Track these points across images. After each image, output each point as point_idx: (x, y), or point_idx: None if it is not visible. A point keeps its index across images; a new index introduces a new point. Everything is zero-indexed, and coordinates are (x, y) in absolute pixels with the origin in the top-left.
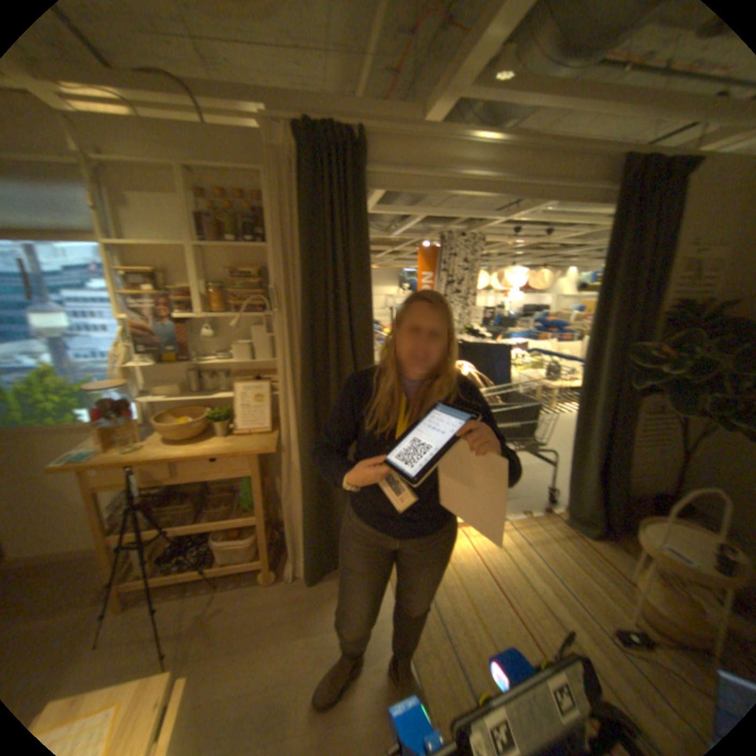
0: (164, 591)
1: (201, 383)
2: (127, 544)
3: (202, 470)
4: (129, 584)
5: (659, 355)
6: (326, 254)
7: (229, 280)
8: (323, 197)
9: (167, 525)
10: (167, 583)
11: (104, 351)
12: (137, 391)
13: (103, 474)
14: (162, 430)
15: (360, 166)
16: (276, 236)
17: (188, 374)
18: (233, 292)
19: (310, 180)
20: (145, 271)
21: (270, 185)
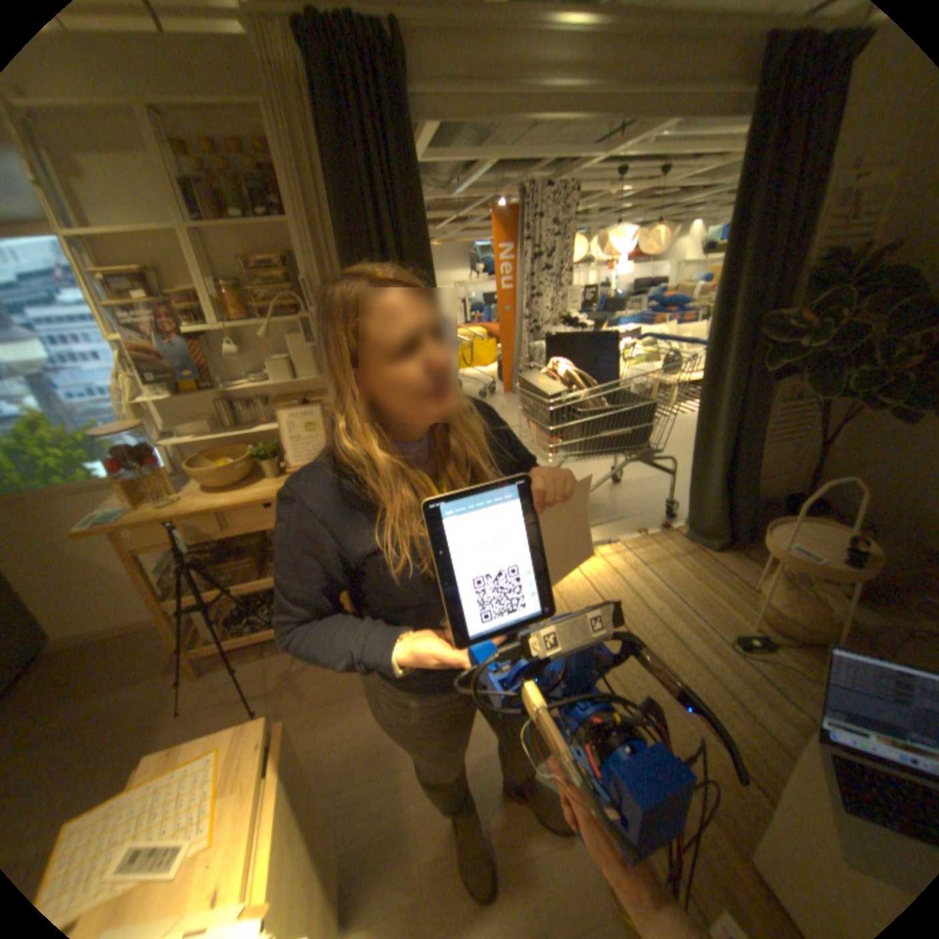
0: (238, 654)
1: (233, 416)
2: (185, 609)
3: (255, 519)
4: (197, 651)
5: (797, 325)
6: (366, 224)
7: (242, 275)
8: (351, 139)
9: (226, 585)
10: (240, 645)
11: (100, 387)
12: (155, 433)
13: (138, 534)
14: (196, 477)
15: (397, 85)
16: (295, 205)
17: (214, 406)
18: (250, 291)
19: (330, 114)
20: (128, 271)
21: (275, 126)
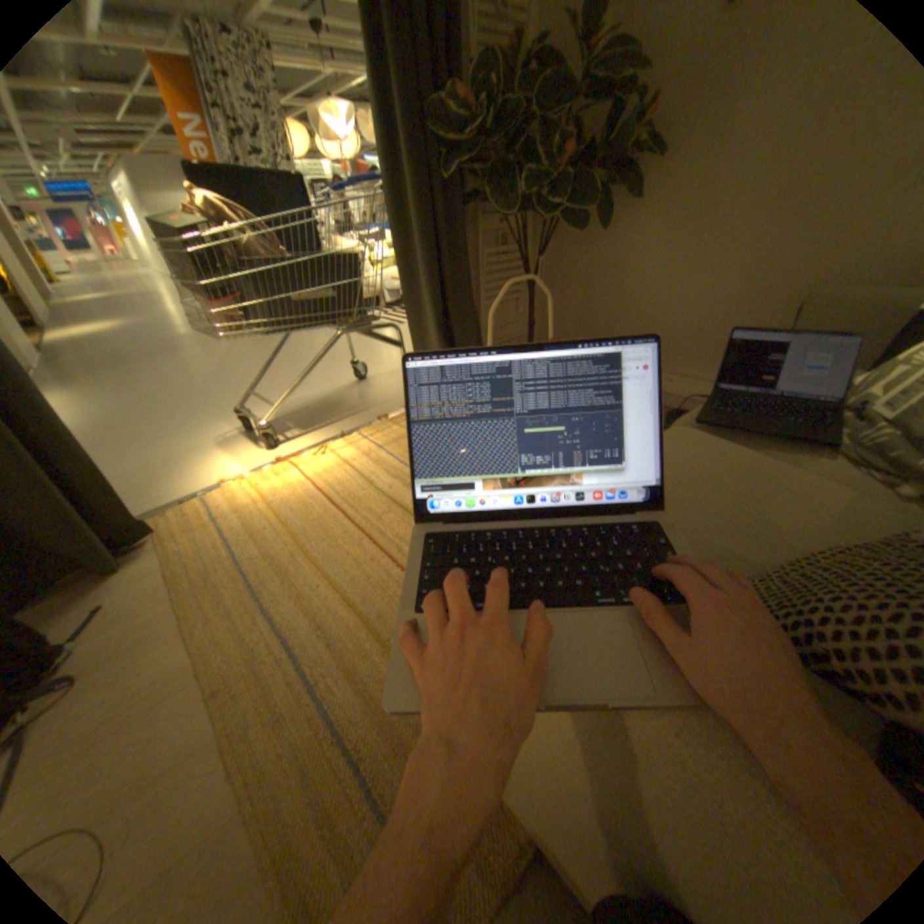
0: None
1: None
2: None
3: None
4: None
5: (455, 110)
6: None
7: None
8: None
9: None
10: None
11: None
12: None
13: None
14: None
15: None
16: None
17: None
18: None
19: None
20: None
21: None
